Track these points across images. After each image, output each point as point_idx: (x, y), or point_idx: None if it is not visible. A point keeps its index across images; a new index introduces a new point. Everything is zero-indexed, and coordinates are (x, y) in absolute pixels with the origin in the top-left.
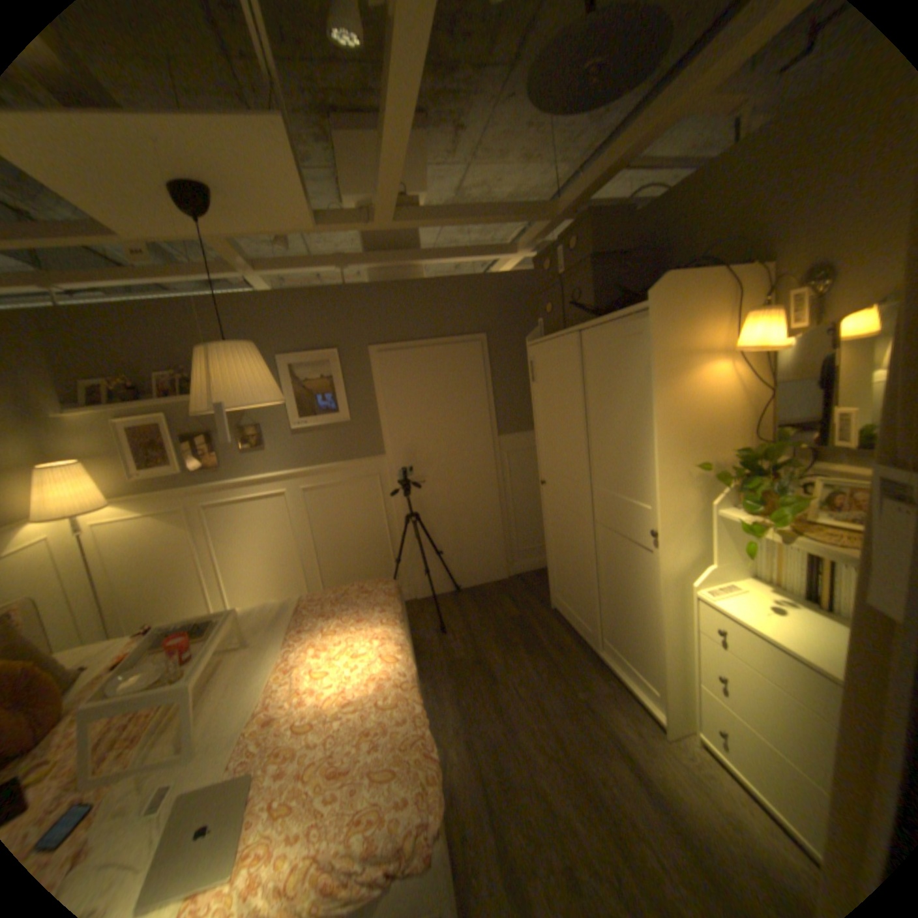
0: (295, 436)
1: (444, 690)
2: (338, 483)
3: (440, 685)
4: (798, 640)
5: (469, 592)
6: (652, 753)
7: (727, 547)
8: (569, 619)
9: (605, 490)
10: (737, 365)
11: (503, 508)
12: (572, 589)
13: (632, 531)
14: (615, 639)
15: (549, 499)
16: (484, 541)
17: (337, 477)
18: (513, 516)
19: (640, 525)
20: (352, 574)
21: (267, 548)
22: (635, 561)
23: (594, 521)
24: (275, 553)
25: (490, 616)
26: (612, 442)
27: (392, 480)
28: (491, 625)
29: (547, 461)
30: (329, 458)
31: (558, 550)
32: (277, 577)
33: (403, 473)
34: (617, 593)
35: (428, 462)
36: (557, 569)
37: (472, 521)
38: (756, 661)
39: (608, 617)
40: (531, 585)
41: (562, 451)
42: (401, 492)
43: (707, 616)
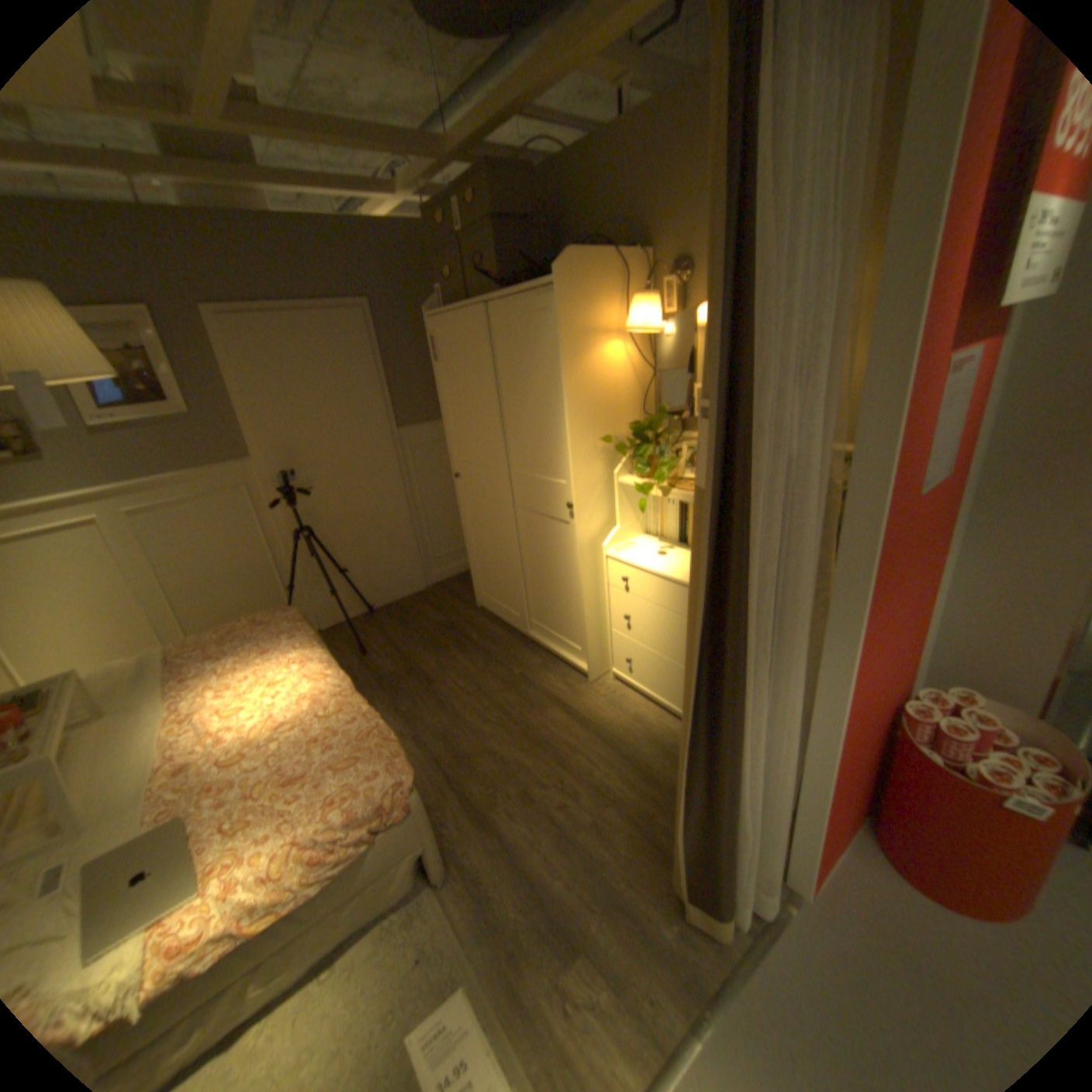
0: (95, 436)
1: (377, 704)
2: (183, 499)
3: (372, 701)
4: (672, 569)
5: (384, 610)
6: (577, 694)
7: (625, 511)
8: (496, 611)
9: (522, 473)
10: (627, 346)
11: (412, 511)
12: (497, 580)
13: (550, 509)
14: (540, 615)
15: (465, 492)
16: (394, 552)
17: (179, 490)
18: (424, 520)
19: (556, 501)
20: (226, 614)
21: (79, 600)
22: (553, 536)
23: (514, 507)
24: (96, 604)
25: (413, 627)
26: (526, 423)
27: (264, 490)
28: (416, 635)
29: (459, 452)
30: (162, 465)
31: (479, 545)
32: (107, 637)
33: (280, 479)
34: (539, 571)
35: (312, 463)
36: (480, 564)
37: (377, 530)
38: (647, 593)
39: (533, 597)
40: (451, 590)
41: (475, 438)
42: (280, 503)
43: (612, 569)
